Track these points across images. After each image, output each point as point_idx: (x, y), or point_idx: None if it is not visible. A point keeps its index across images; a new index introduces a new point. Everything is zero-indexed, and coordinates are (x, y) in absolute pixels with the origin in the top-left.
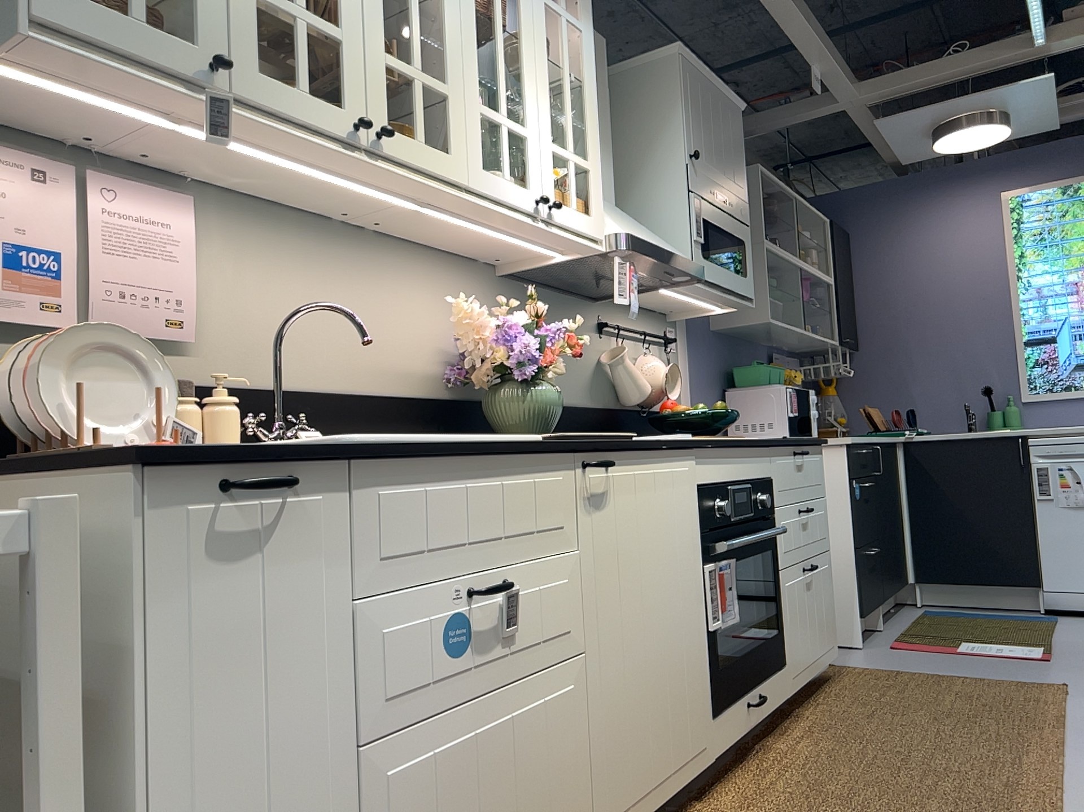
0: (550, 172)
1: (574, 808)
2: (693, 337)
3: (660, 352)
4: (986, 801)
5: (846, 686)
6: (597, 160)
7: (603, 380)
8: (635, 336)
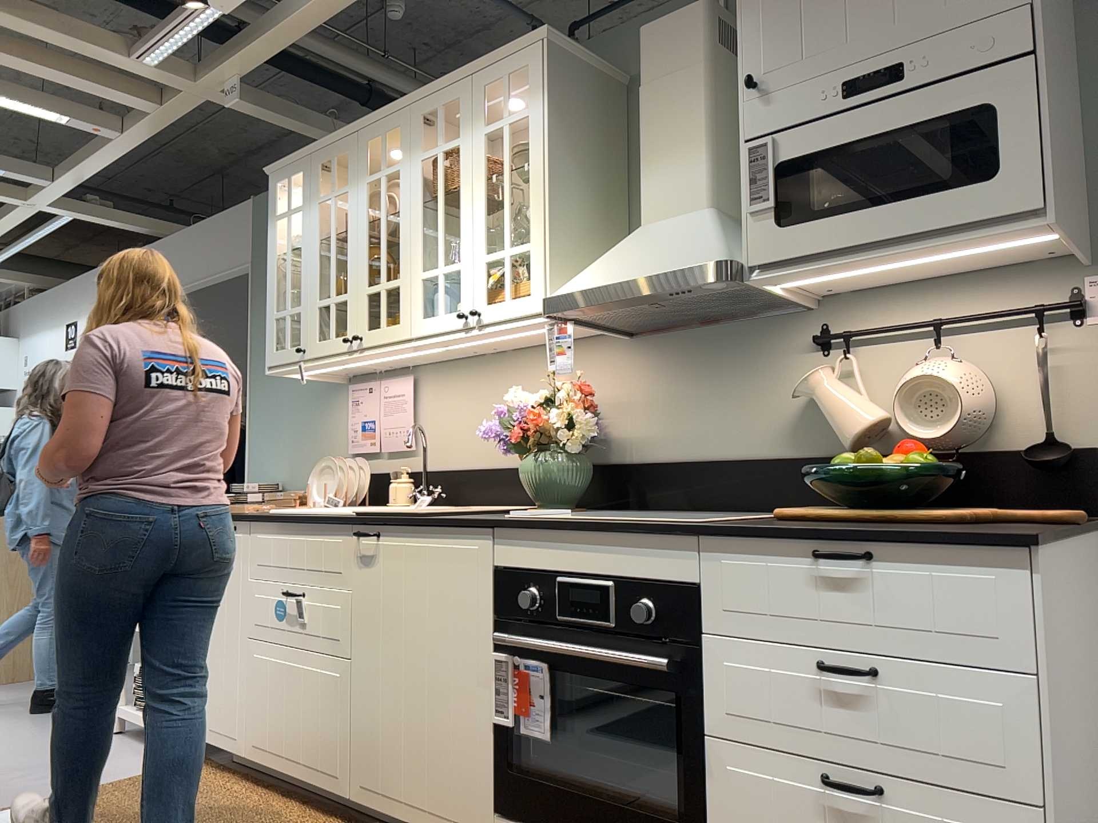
0: (480, 282)
1: (334, 750)
2: None
3: (1024, 337)
4: None
5: None
6: (538, 233)
7: (818, 417)
8: (926, 330)
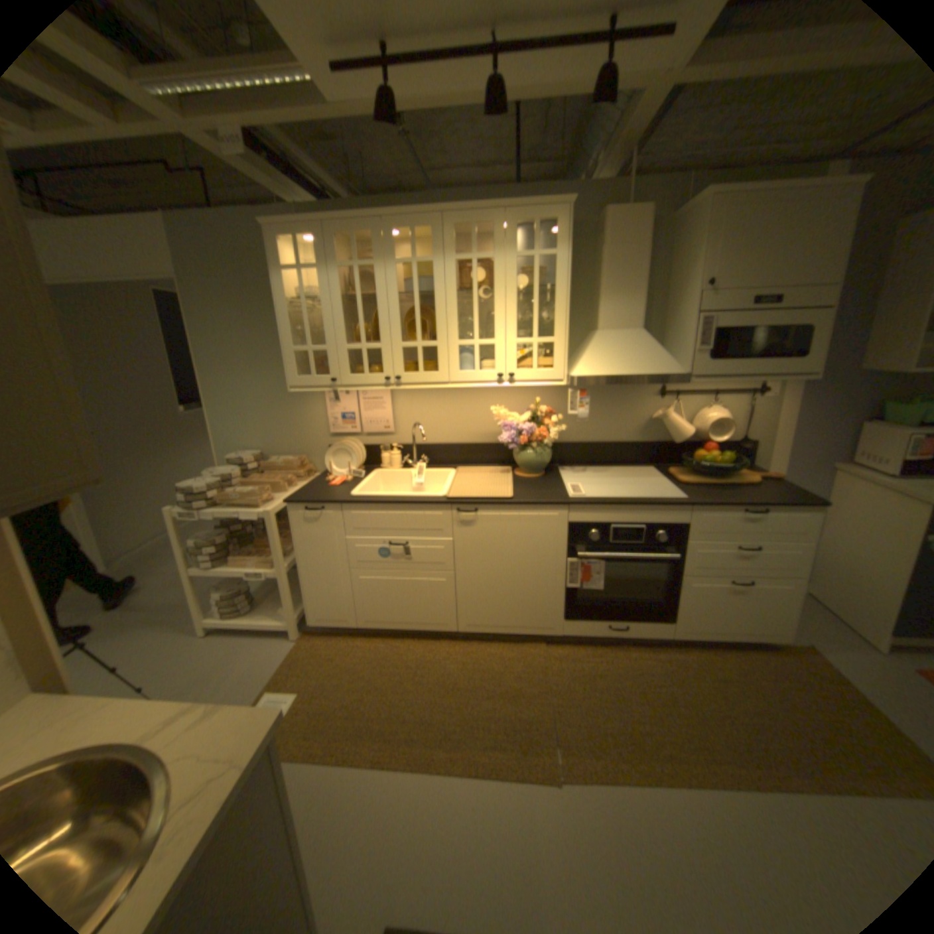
0: (513, 357)
1: (444, 614)
2: (812, 381)
3: (744, 400)
4: (639, 749)
5: (767, 662)
6: (562, 335)
7: (655, 426)
8: (708, 393)
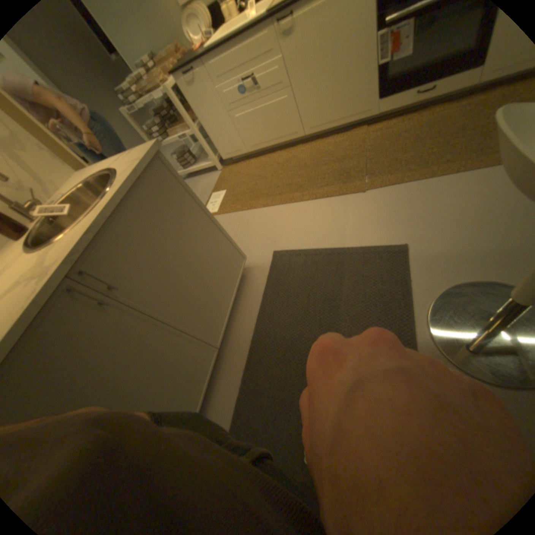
0: None
1: (294, 123)
2: None
3: None
4: (425, 160)
5: None
6: None
7: None
8: None
